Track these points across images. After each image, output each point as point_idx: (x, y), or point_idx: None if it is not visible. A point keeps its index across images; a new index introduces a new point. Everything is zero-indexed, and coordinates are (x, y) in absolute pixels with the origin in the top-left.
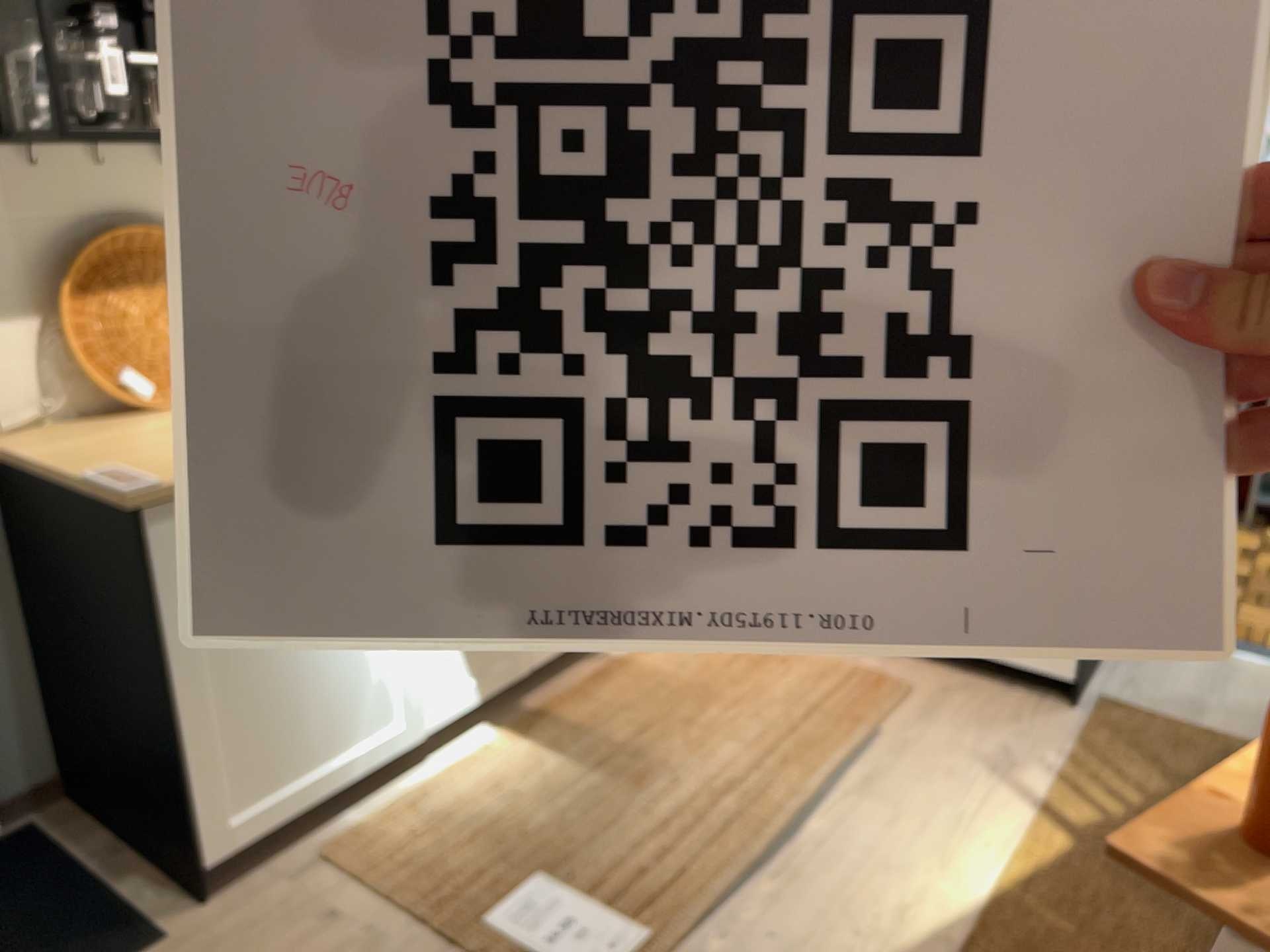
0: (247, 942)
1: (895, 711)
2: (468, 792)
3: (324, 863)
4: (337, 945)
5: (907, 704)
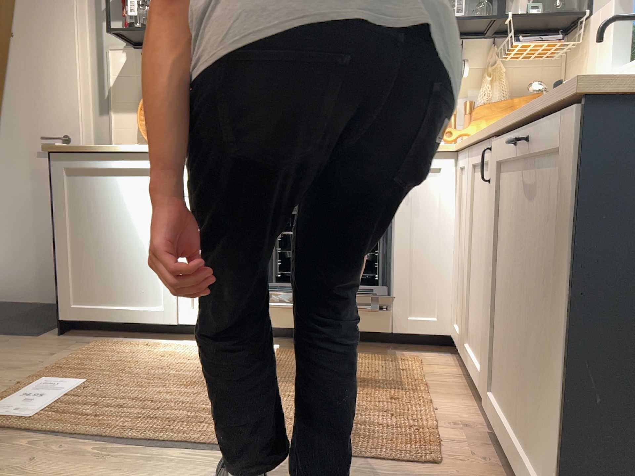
0: (35, 347)
1: (379, 461)
2: (156, 352)
3: (91, 344)
4: (33, 360)
5: (400, 465)
